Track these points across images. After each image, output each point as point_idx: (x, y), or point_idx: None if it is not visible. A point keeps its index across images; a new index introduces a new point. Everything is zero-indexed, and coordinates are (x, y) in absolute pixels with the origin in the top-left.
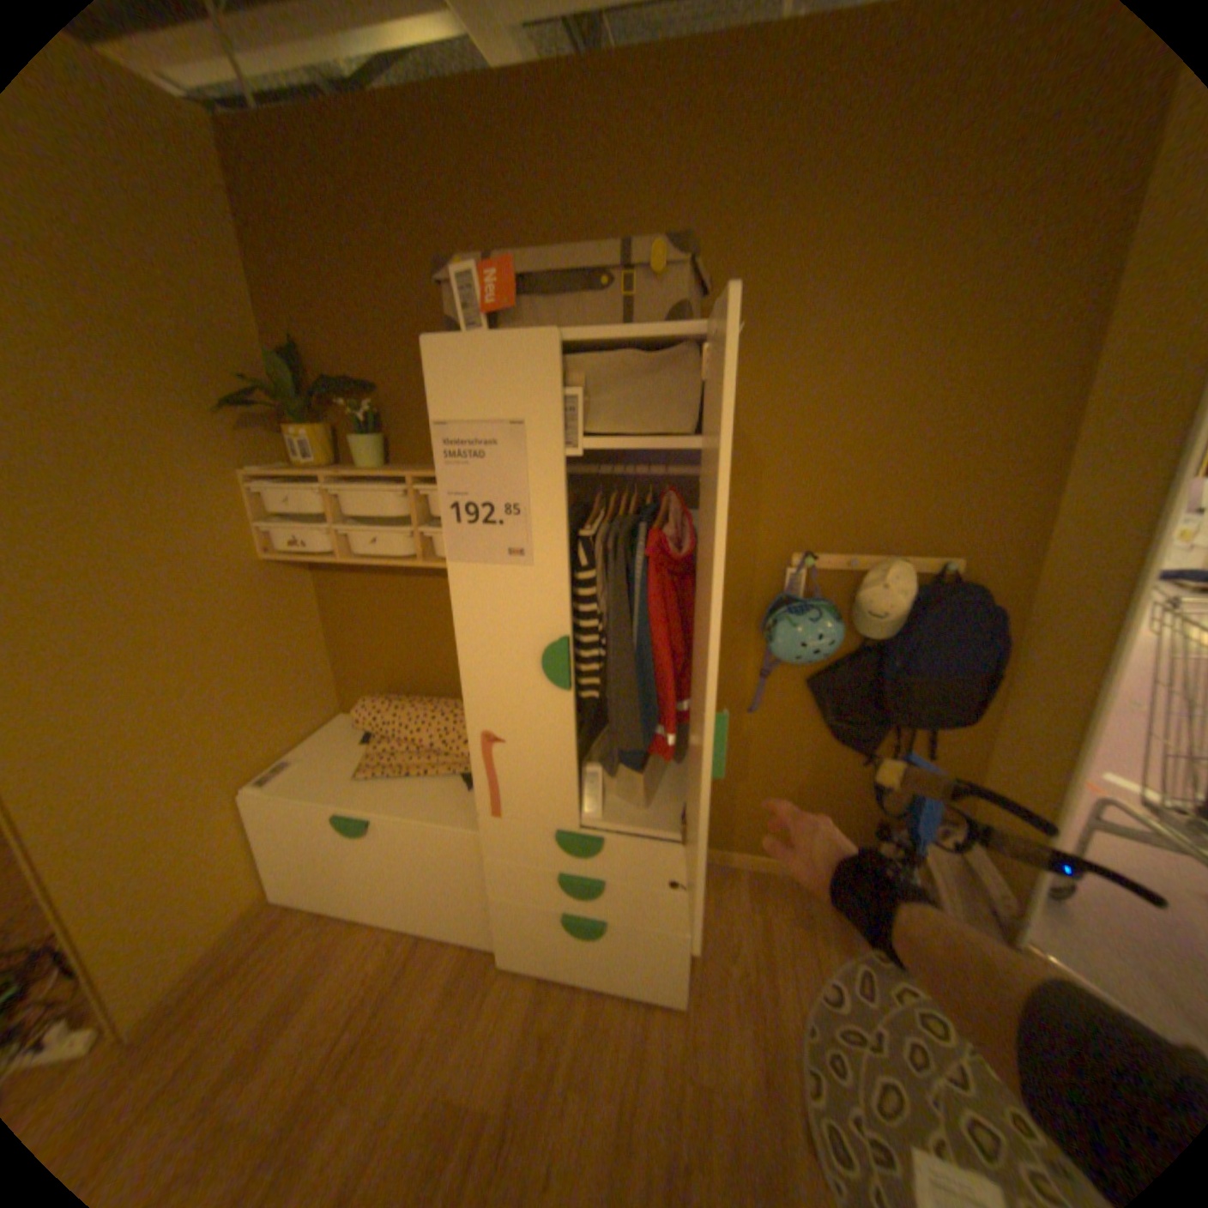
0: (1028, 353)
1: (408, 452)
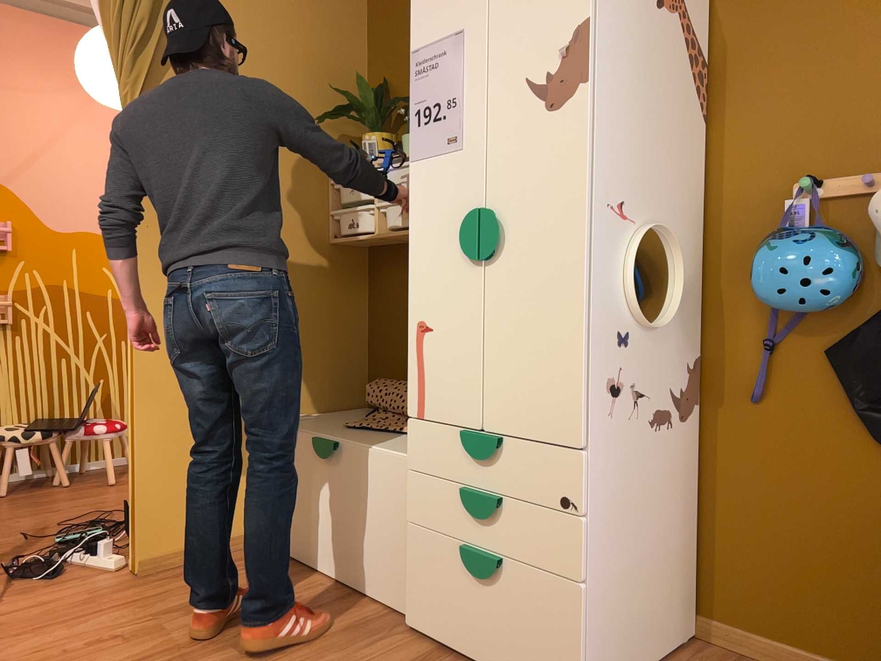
0: None
1: None
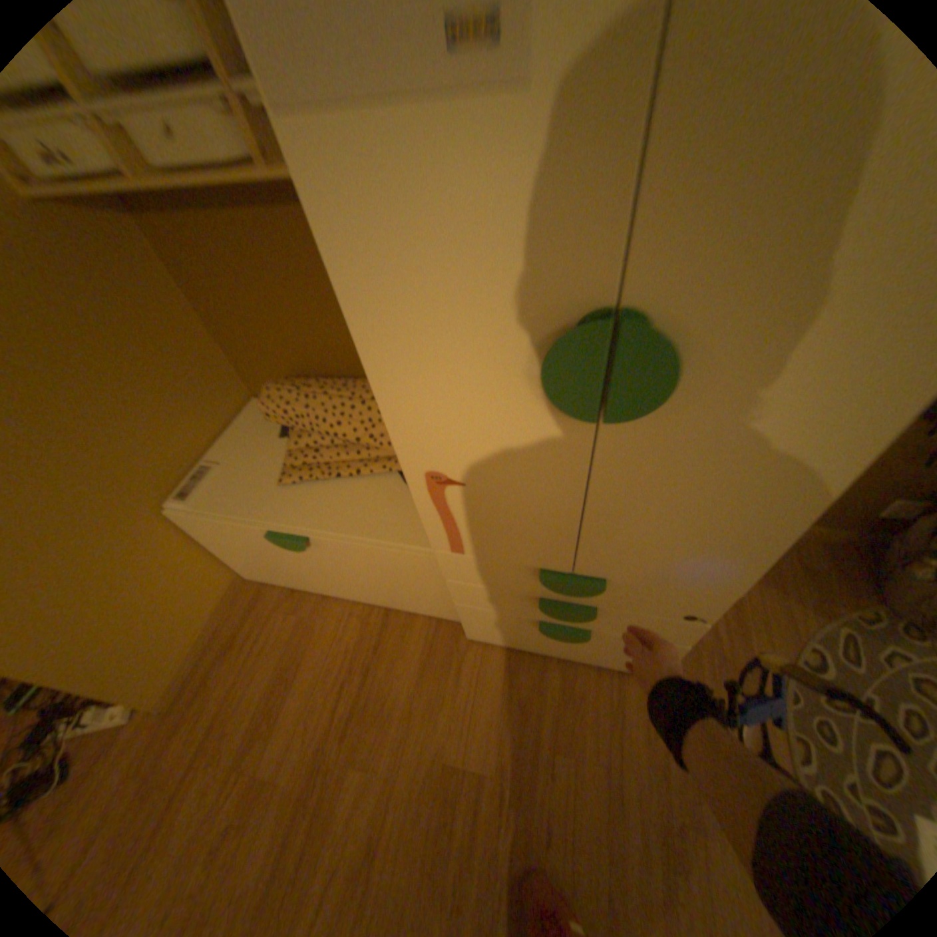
0: None
1: None
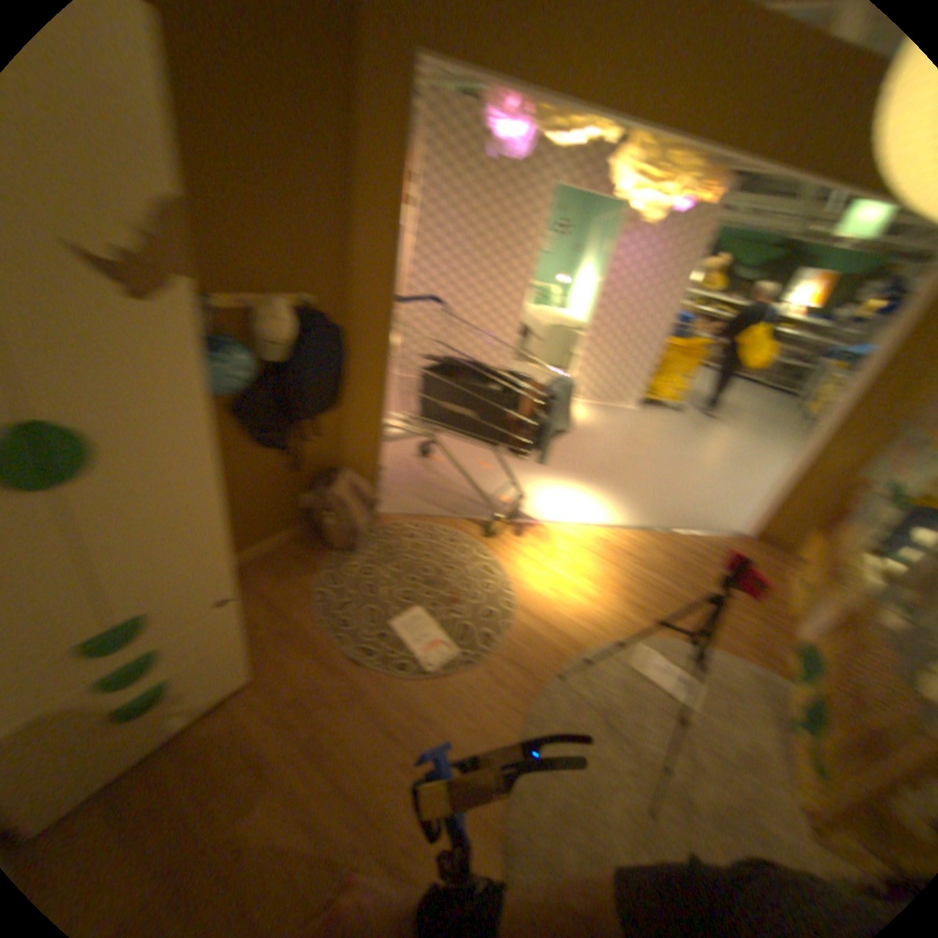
0: (325, 139)
1: None
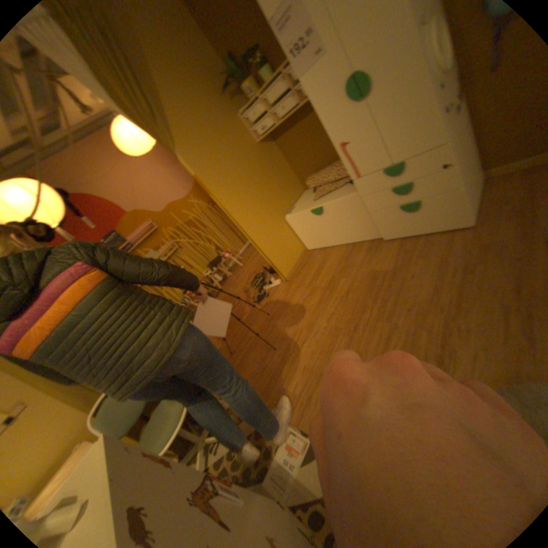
0: None
1: (280, 61)
